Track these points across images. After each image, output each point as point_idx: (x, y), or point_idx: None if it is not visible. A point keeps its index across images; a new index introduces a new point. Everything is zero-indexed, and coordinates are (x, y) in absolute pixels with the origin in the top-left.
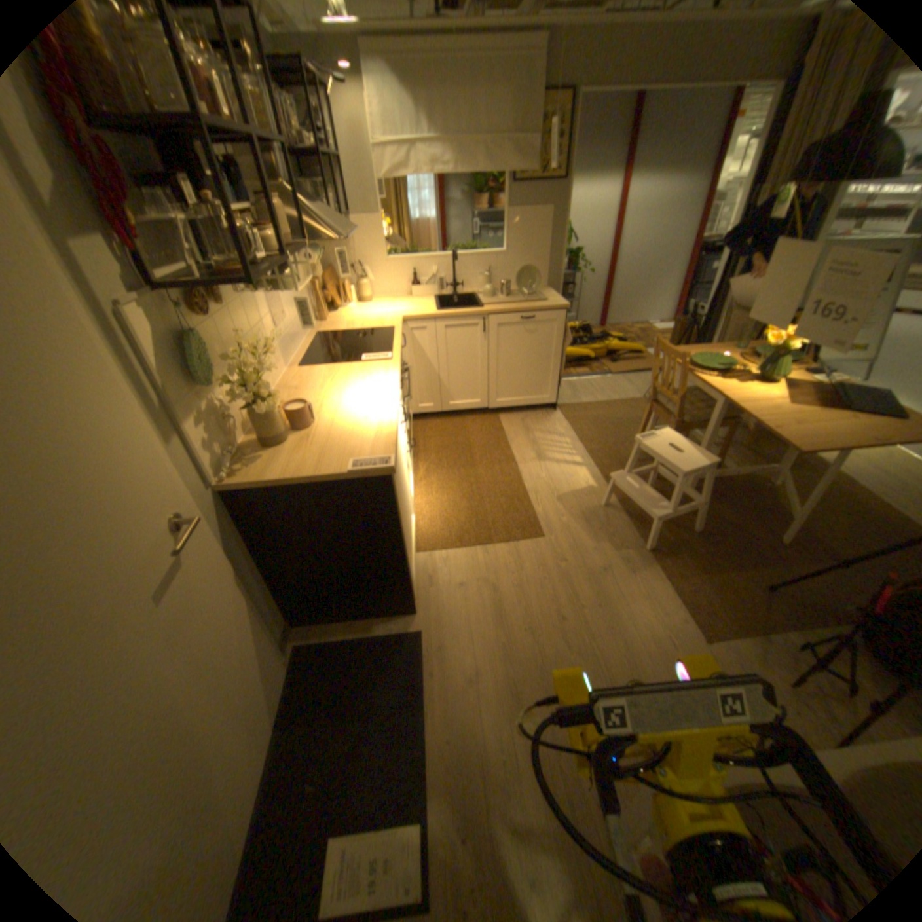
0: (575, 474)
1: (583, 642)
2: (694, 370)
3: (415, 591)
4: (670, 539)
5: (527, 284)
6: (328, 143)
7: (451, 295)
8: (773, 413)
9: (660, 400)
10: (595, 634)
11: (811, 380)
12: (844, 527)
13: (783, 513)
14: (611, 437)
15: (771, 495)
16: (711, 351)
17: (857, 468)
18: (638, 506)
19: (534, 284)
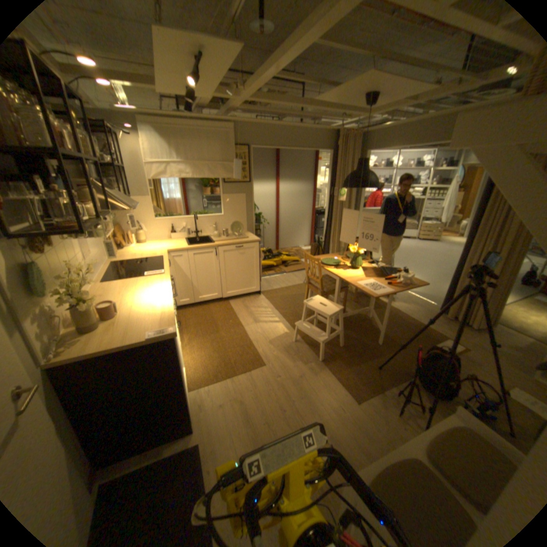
0: (276, 327)
1: (297, 422)
2: (323, 266)
3: (191, 417)
4: (330, 353)
5: (236, 230)
6: (118, 160)
7: (195, 237)
8: (360, 282)
9: (311, 282)
10: (303, 415)
11: (371, 266)
12: (401, 332)
13: (376, 330)
14: (291, 305)
15: (369, 322)
16: (329, 257)
17: (399, 304)
18: (311, 339)
19: (240, 230)
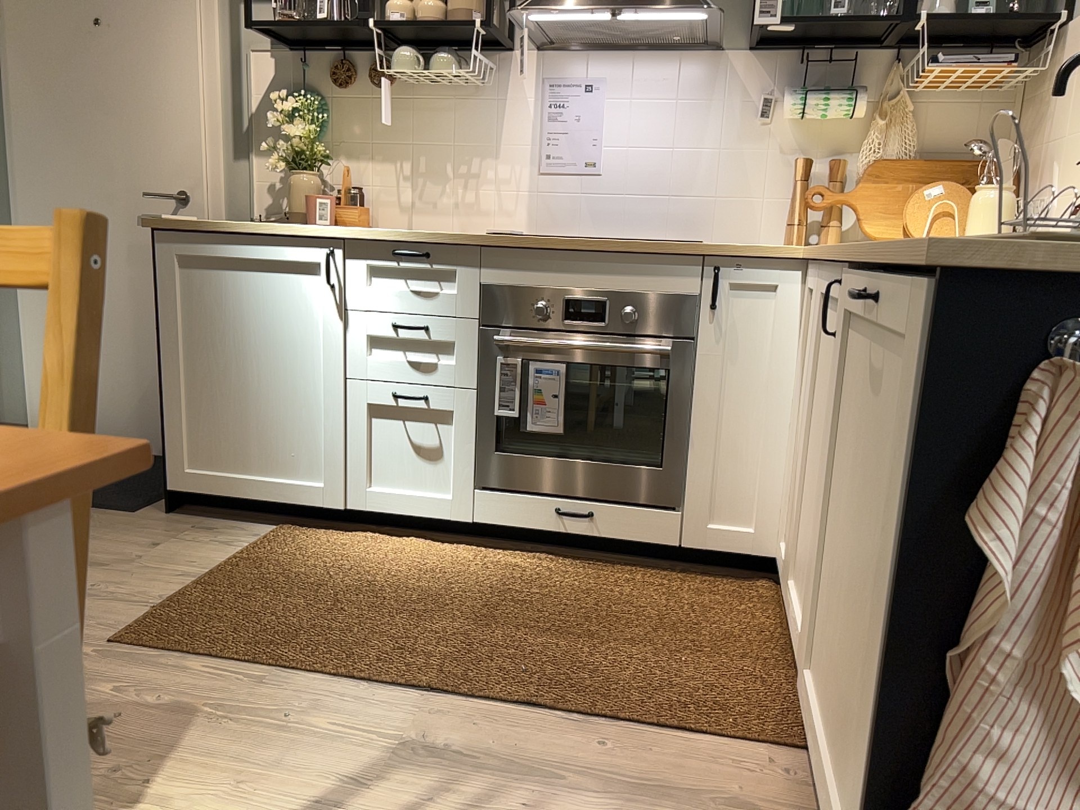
0: (240, 808)
1: None
2: None
3: (179, 488)
4: None
5: None
6: None
7: None
8: None
9: None
10: None
11: None
12: None
13: None
14: None
15: None
16: None
17: None
18: None
19: None
